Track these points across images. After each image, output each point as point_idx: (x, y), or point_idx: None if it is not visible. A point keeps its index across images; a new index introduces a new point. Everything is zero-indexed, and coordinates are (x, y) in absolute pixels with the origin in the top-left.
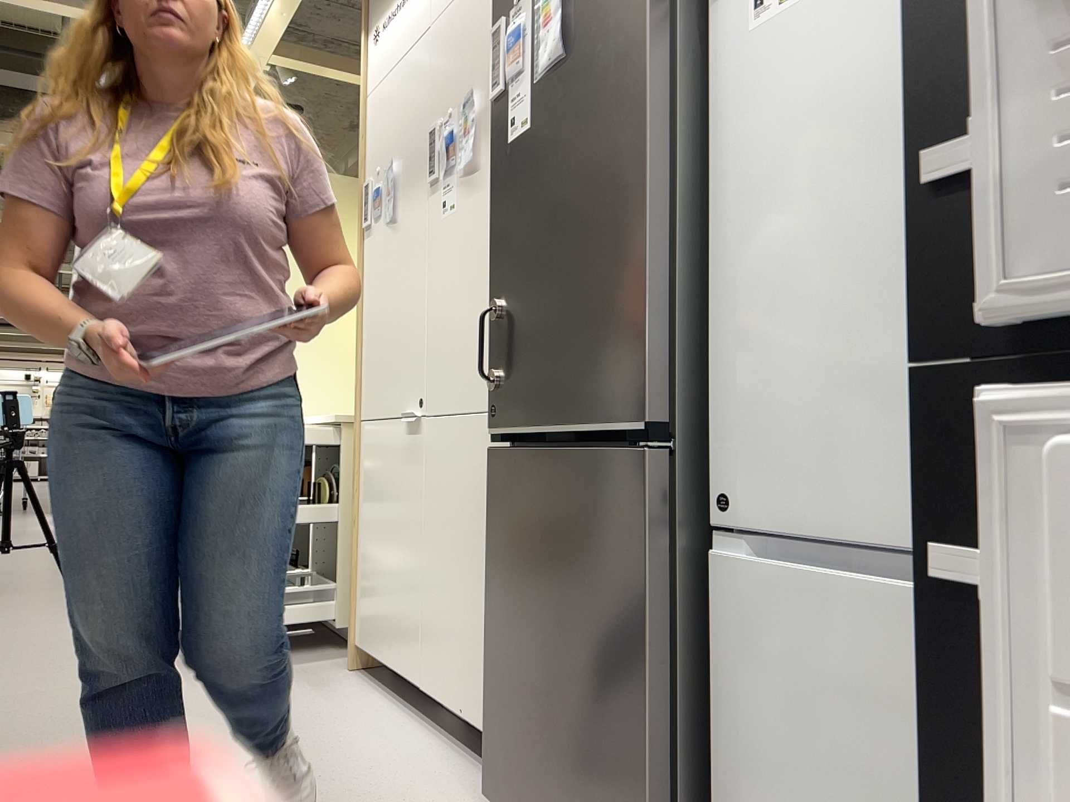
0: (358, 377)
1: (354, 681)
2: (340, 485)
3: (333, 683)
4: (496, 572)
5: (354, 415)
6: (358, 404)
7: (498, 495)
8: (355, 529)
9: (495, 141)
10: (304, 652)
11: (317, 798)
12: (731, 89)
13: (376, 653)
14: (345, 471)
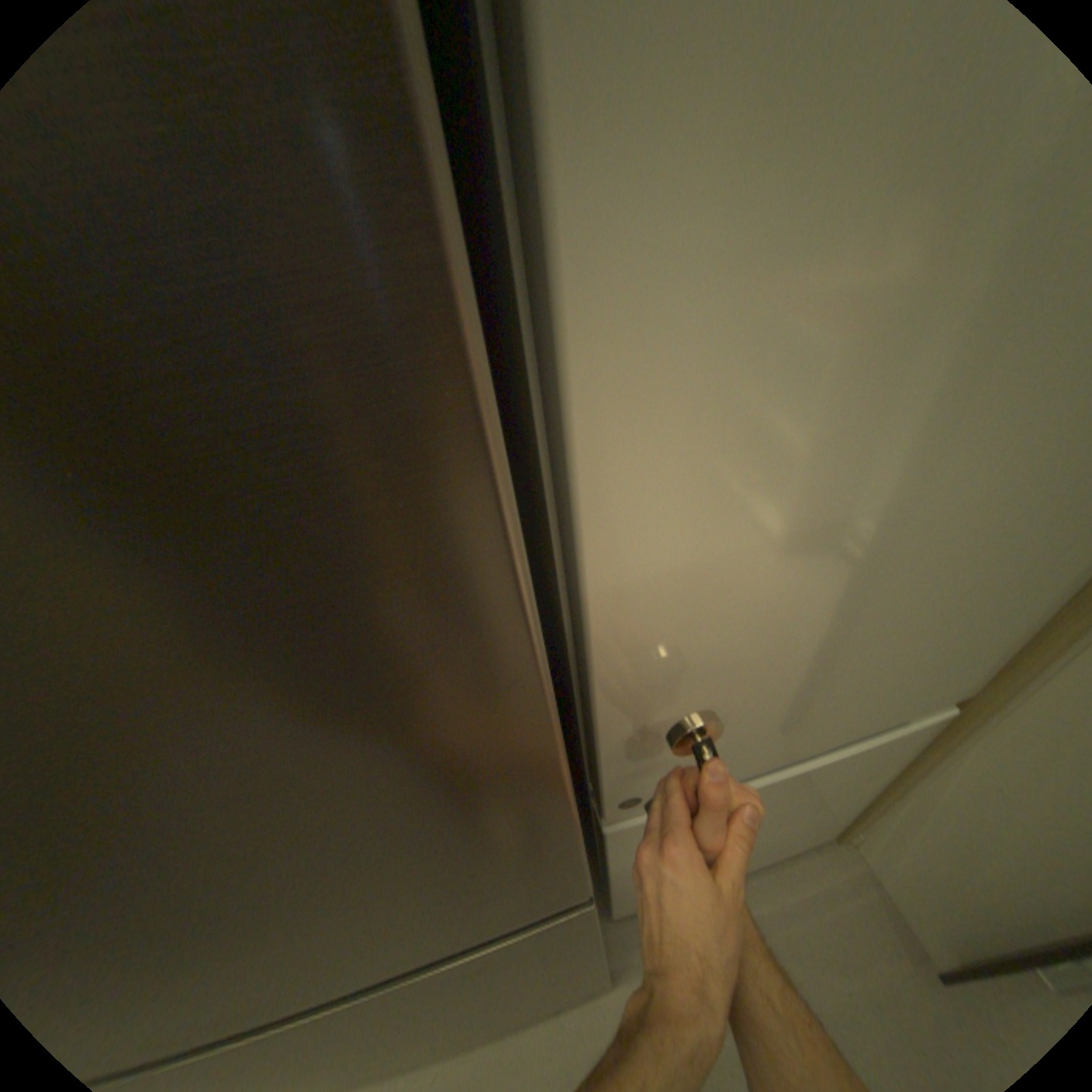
0: None
1: None
2: None
3: None
4: None
5: None
6: None
7: None
8: None
9: None
10: None
11: None
12: None
13: None
14: None
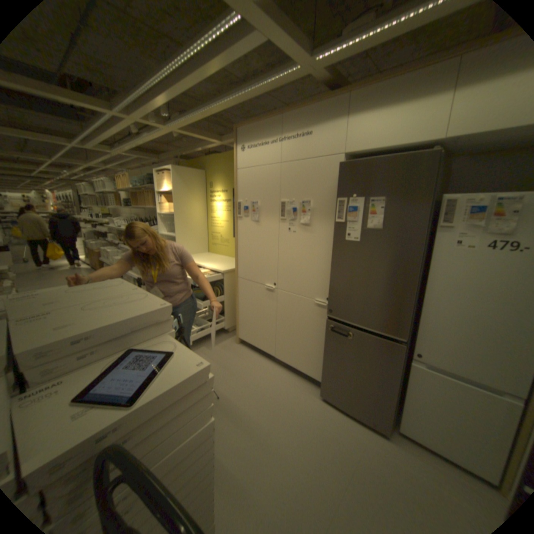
0: (237, 264)
1: (243, 349)
2: (222, 289)
3: (237, 350)
4: (330, 350)
5: (226, 268)
6: (237, 272)
7: (332, 332)
8: (238, 307)
9: (337, 234)
10: (216, 336)
11: (276, 402)
12: (441, 259)
13: (250, 342)
14: (226, 286)
